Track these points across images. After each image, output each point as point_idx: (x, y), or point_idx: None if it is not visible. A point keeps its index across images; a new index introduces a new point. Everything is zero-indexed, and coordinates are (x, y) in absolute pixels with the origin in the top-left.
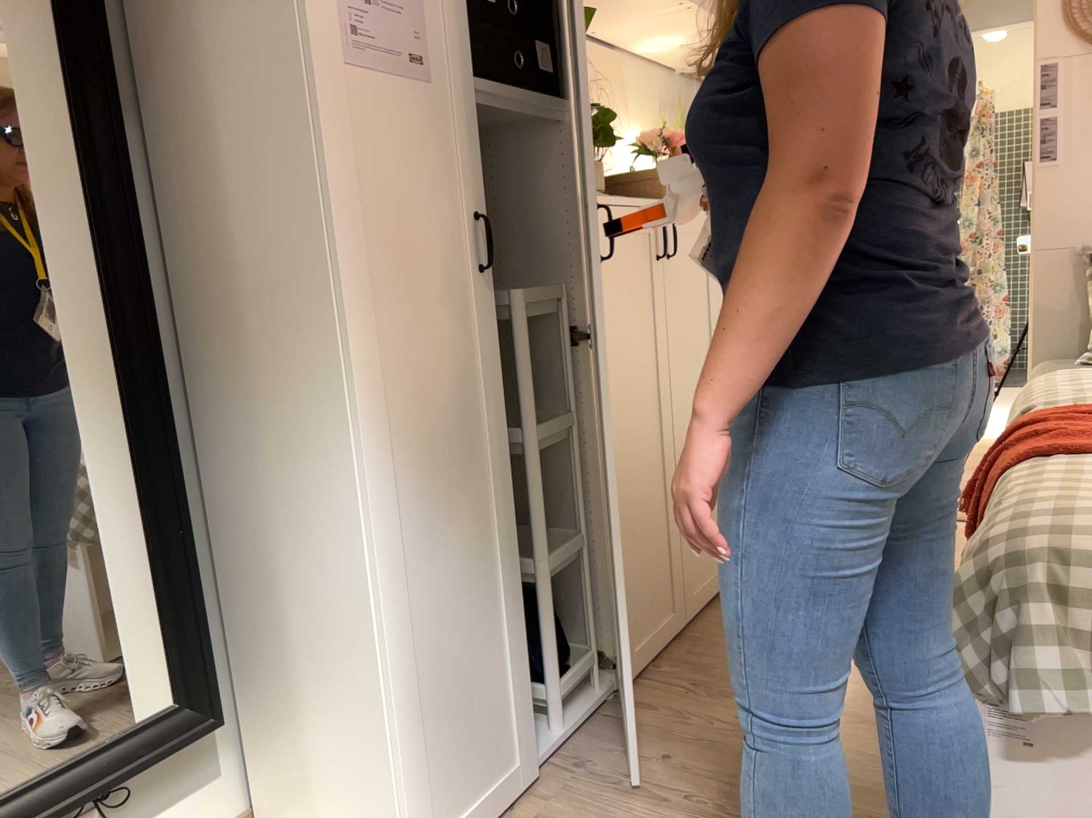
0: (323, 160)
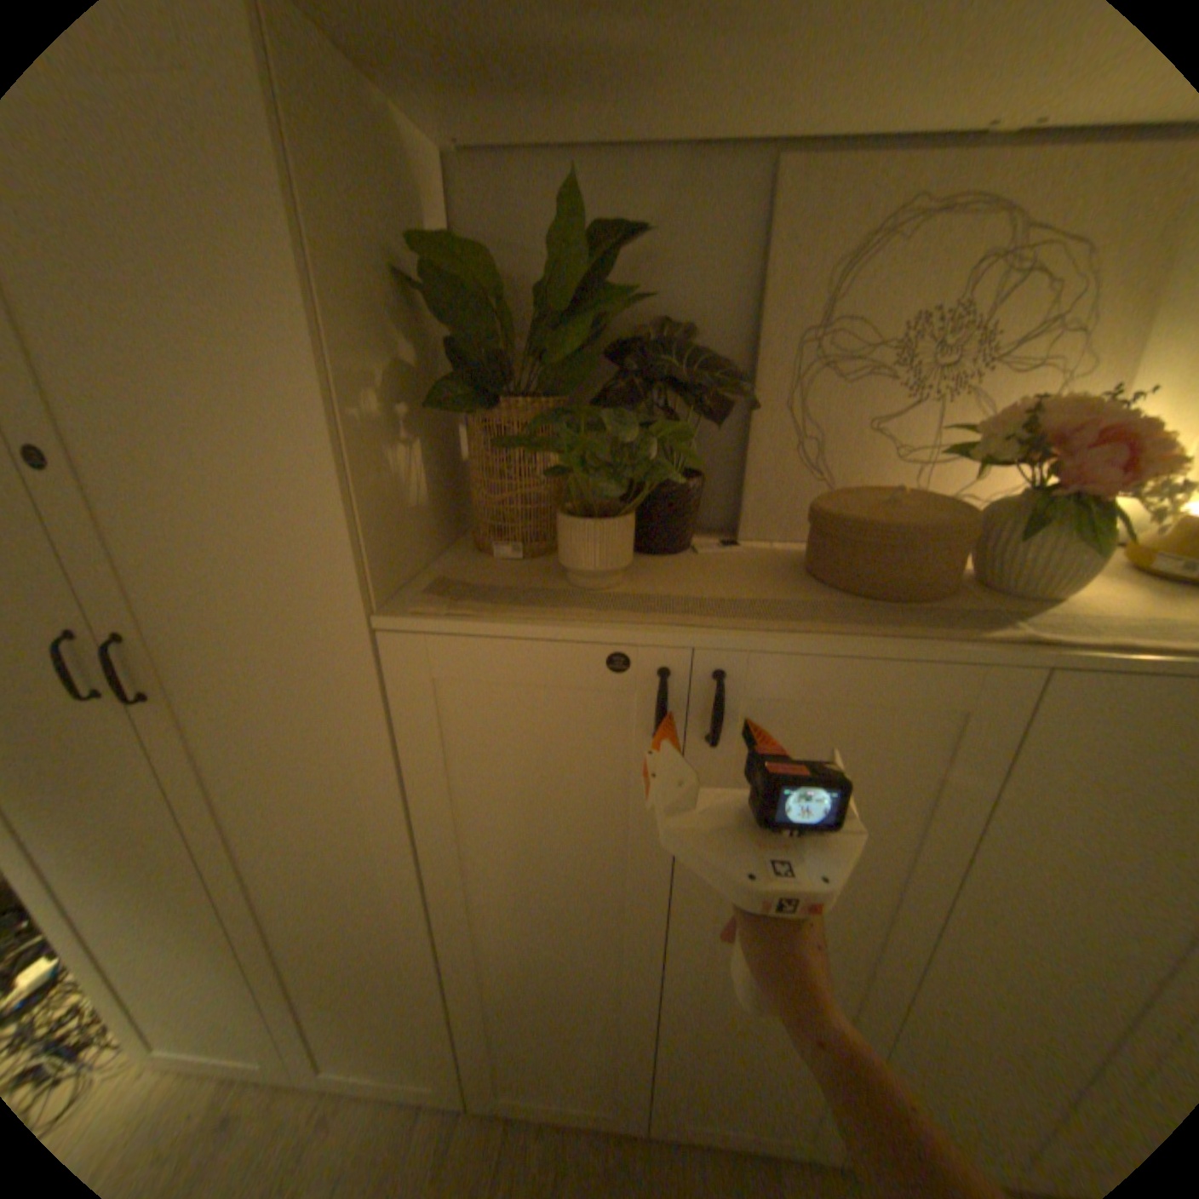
0: None
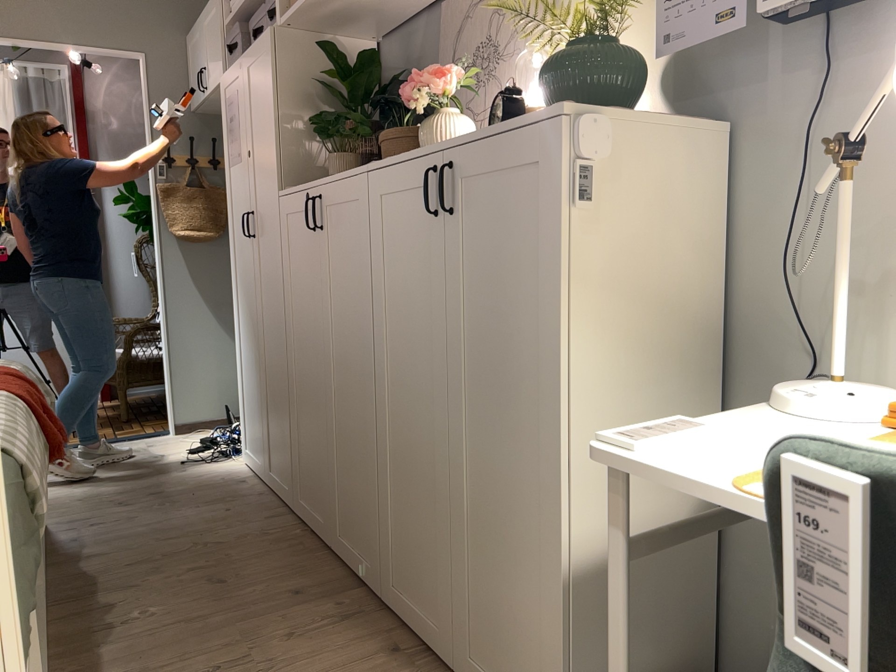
0: (227, 202)
